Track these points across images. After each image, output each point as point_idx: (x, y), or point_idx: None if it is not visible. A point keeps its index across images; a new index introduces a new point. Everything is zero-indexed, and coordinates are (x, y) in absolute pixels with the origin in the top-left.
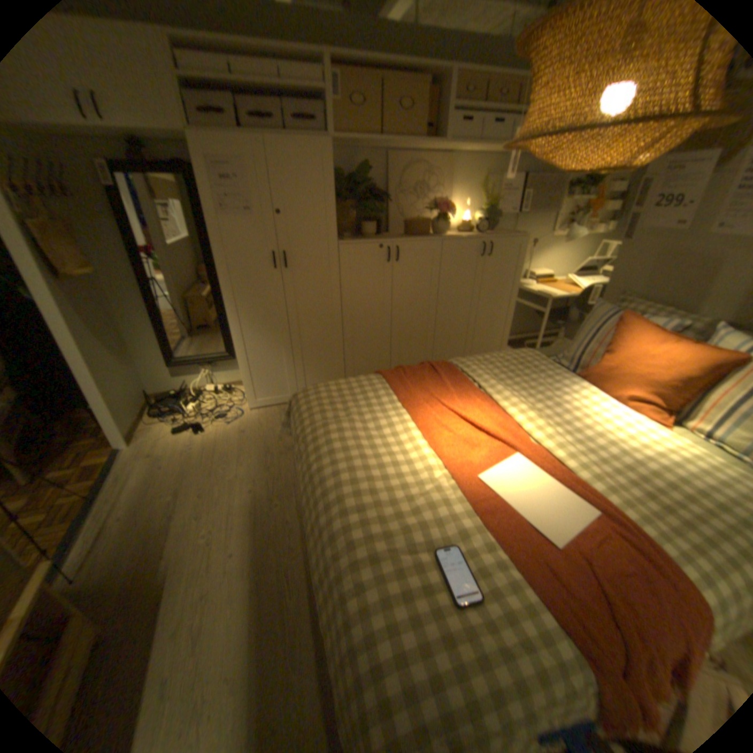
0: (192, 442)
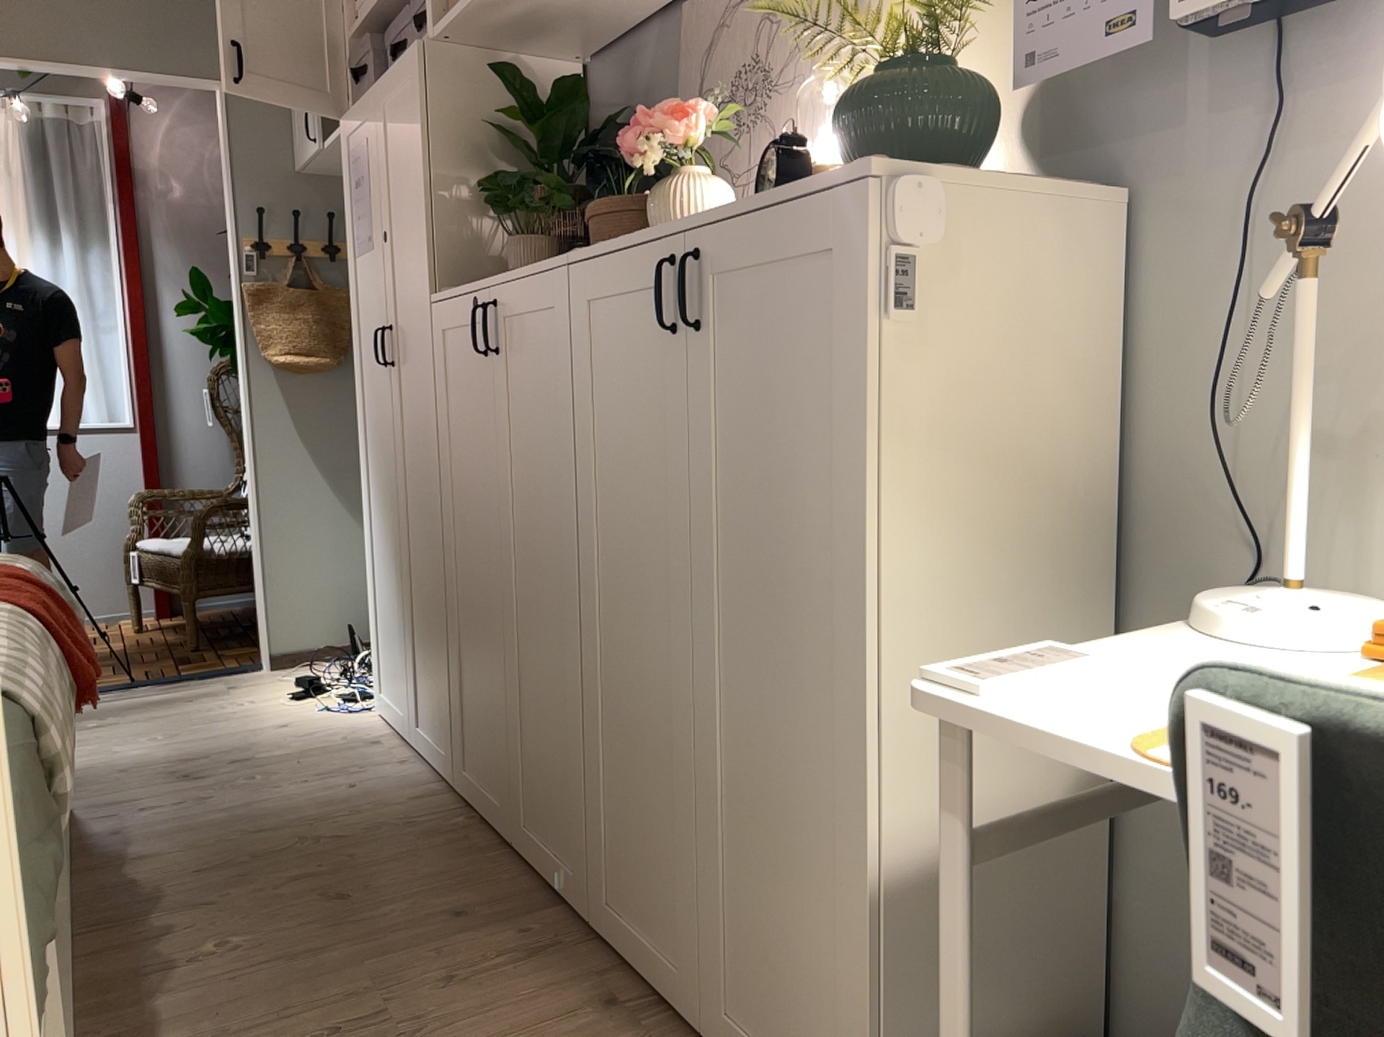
0: (258, 702)
